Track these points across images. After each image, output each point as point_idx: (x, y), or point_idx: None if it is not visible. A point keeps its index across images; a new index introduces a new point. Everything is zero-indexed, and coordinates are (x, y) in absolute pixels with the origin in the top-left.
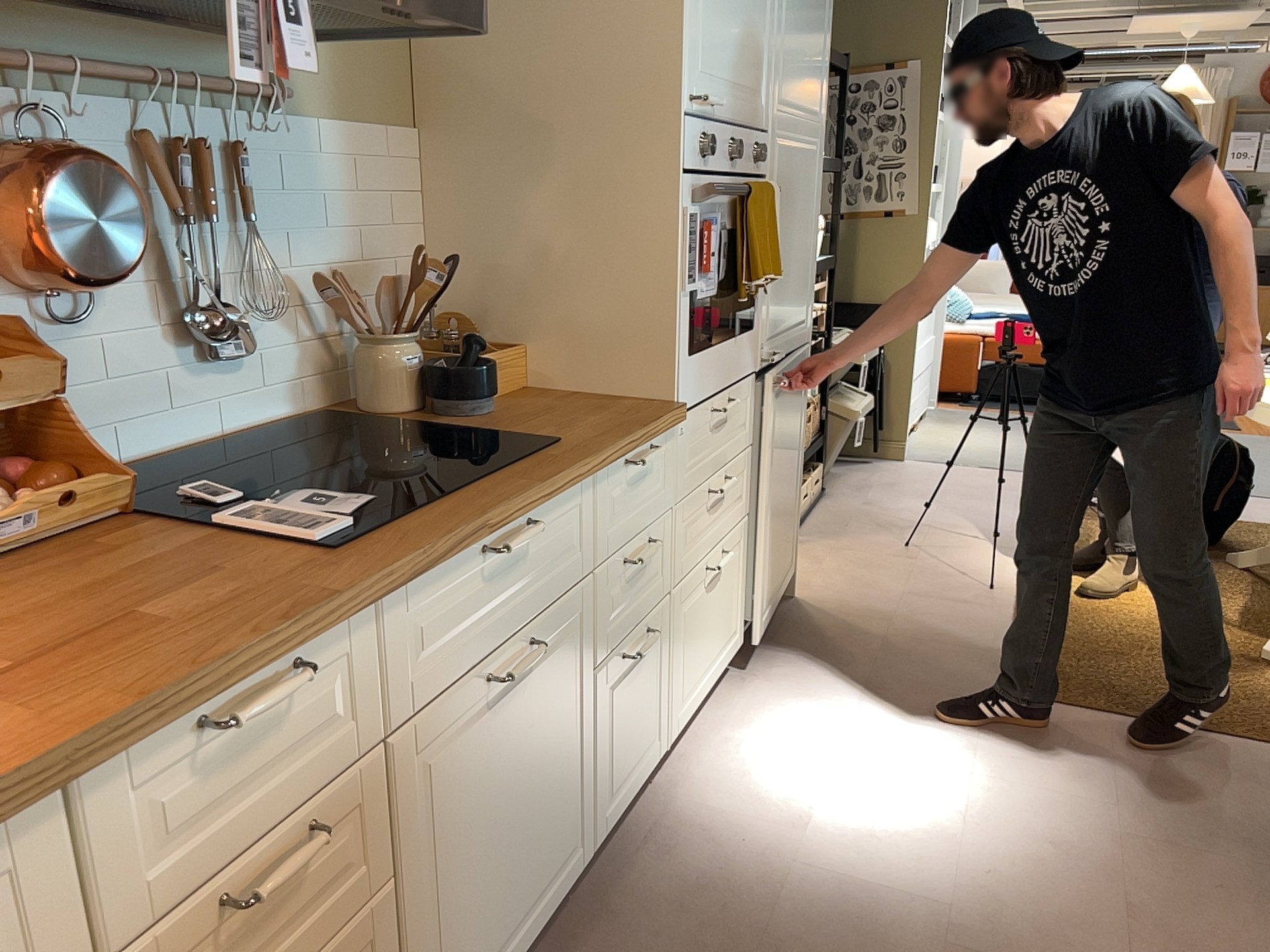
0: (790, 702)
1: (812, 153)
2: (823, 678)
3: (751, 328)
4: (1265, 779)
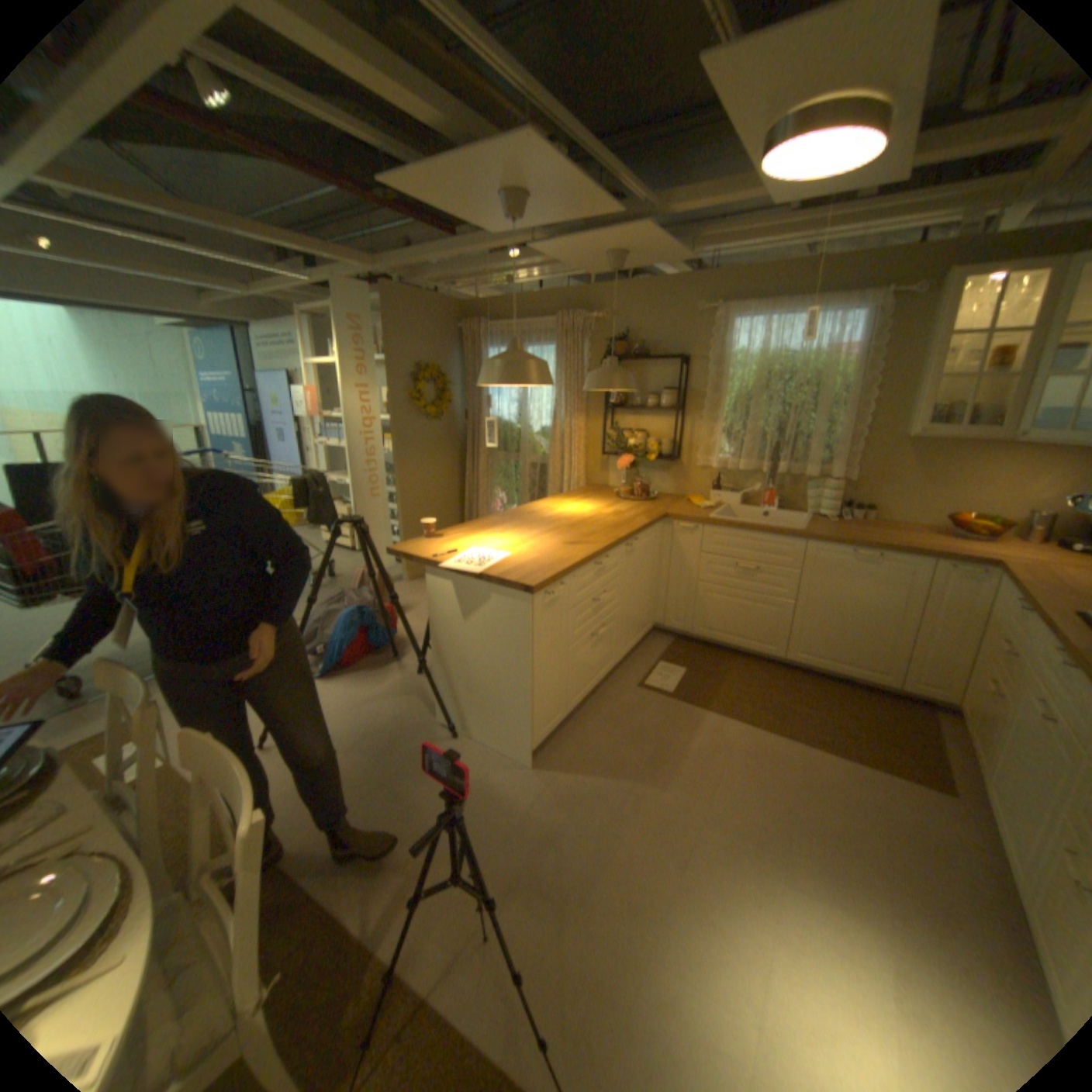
0: None
1: None
2: None
3: None
4: (505, 979)
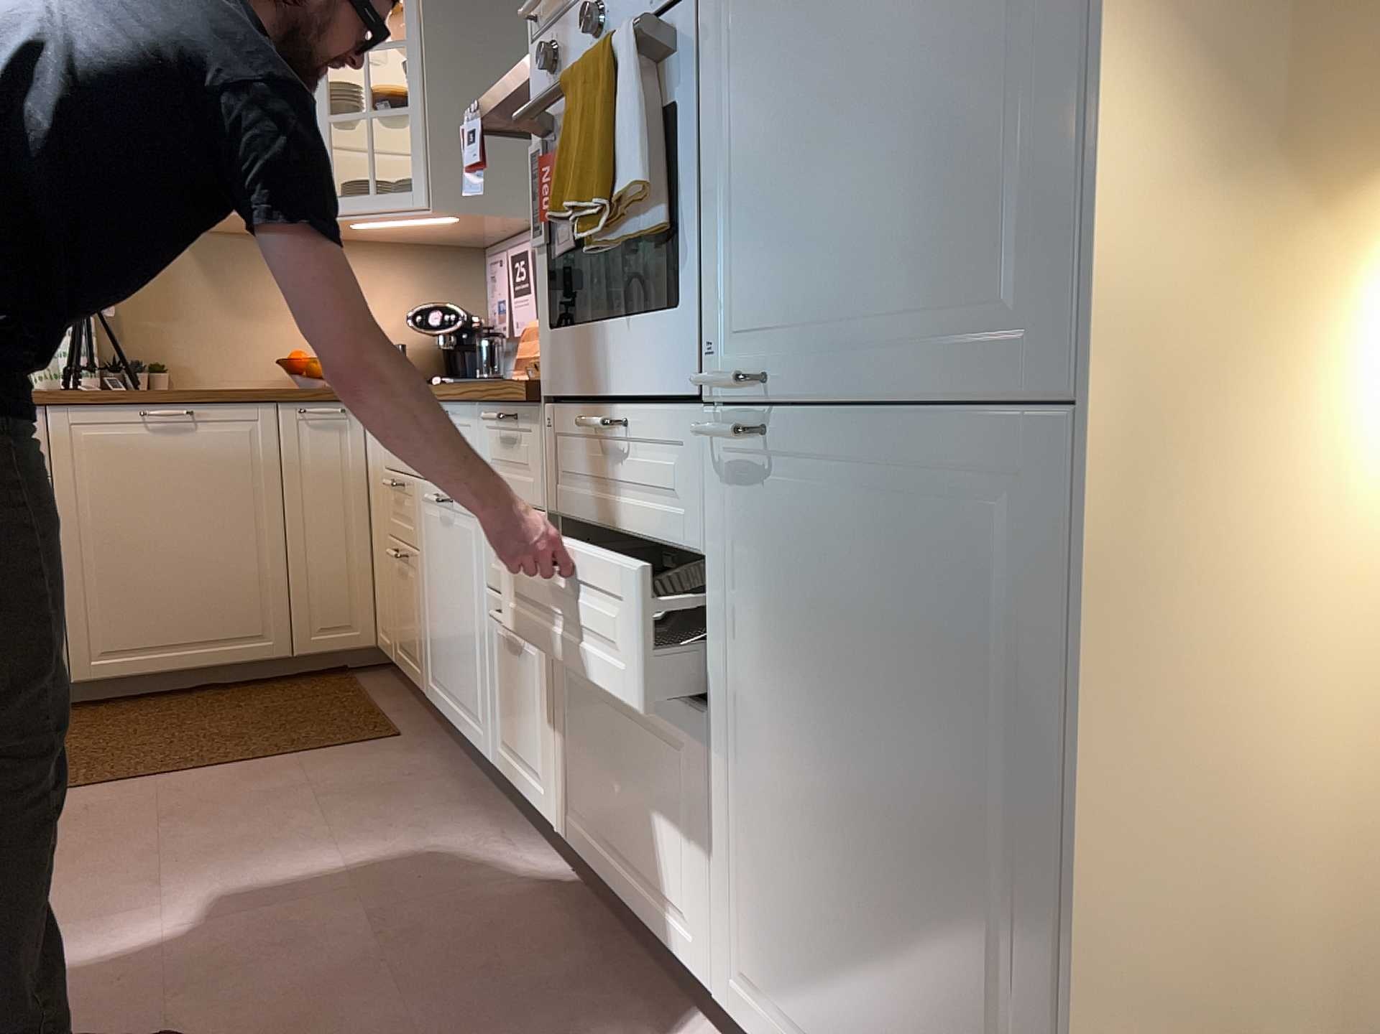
0: None
1: None
2: None
3: (681, 306)
4: None
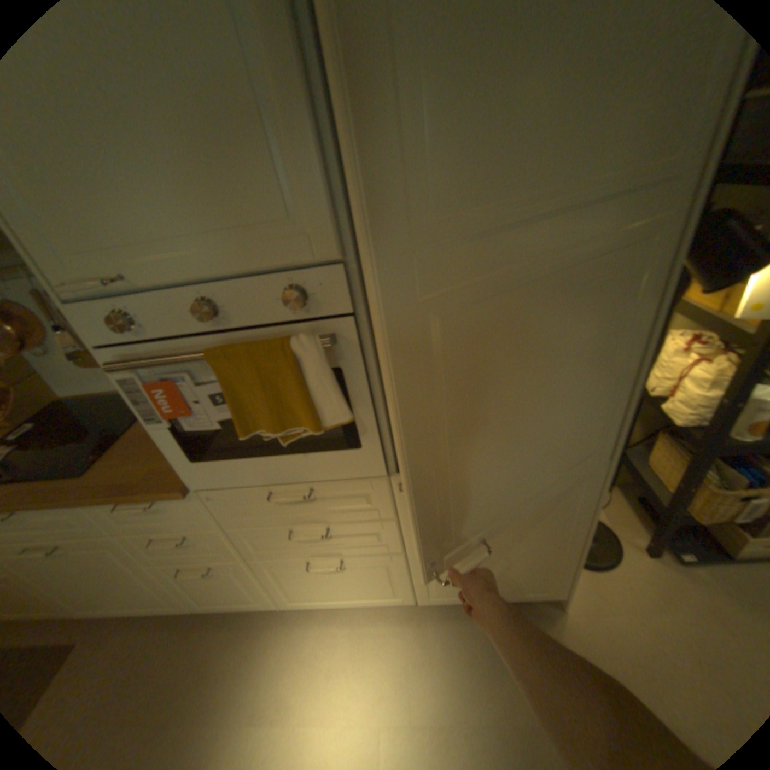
0: (393, 666)
1: (596, 238)
2: (440, 683)
3: (351, 447)
4: None
